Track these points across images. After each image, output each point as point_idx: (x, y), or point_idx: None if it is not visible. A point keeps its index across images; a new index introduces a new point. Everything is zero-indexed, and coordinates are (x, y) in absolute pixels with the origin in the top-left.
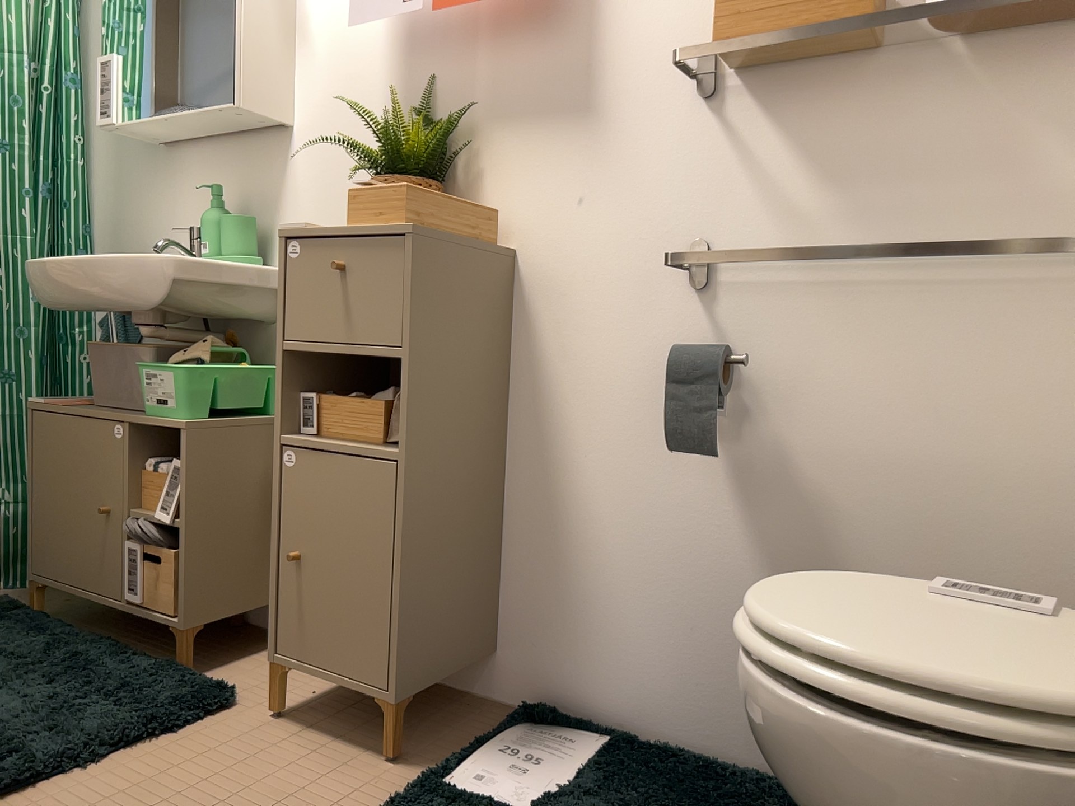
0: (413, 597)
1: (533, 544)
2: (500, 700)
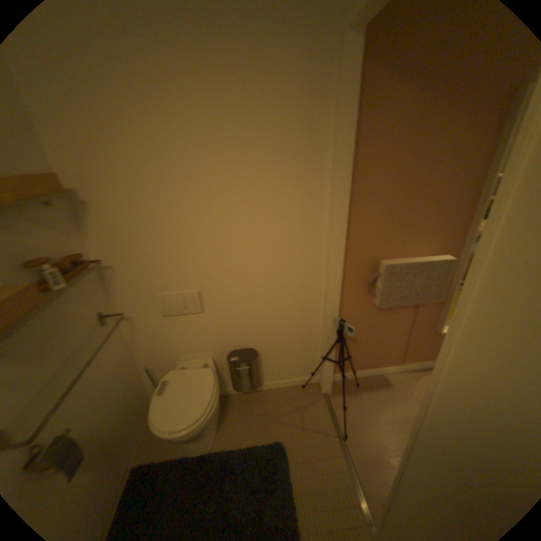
0: None
1: None
2: None
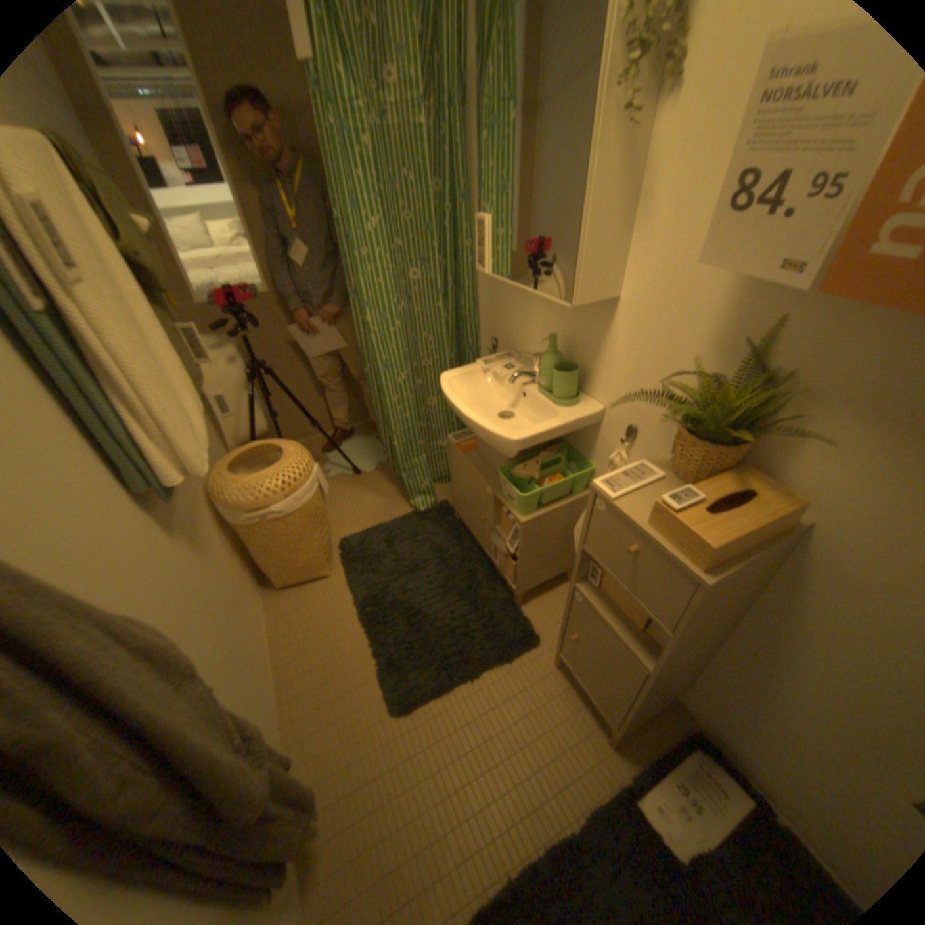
0: (646, 712)
1: (743, 680)
2: (688, 707)
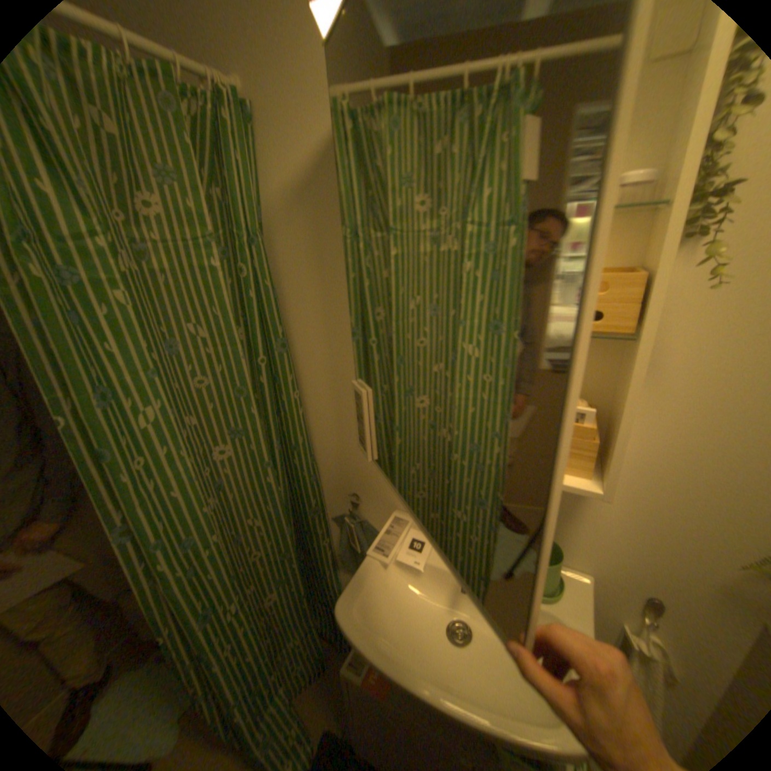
0: None
1: None
2: None
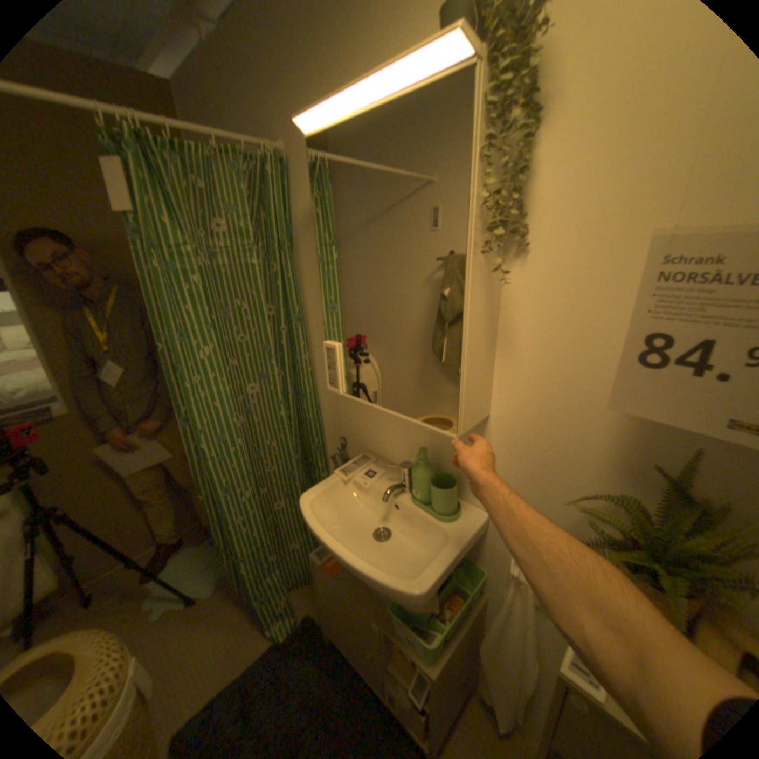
0: None
1: None
2: None
